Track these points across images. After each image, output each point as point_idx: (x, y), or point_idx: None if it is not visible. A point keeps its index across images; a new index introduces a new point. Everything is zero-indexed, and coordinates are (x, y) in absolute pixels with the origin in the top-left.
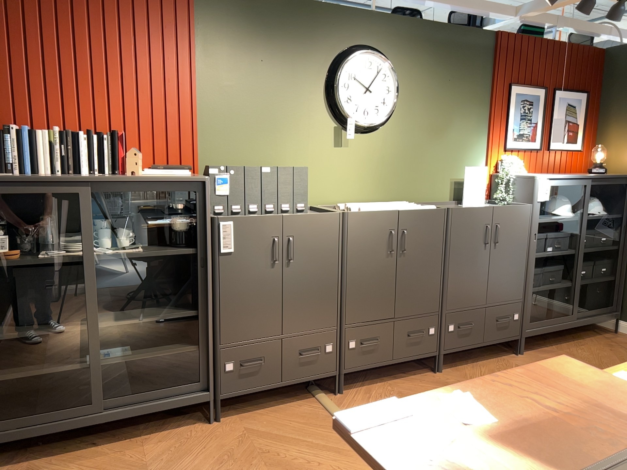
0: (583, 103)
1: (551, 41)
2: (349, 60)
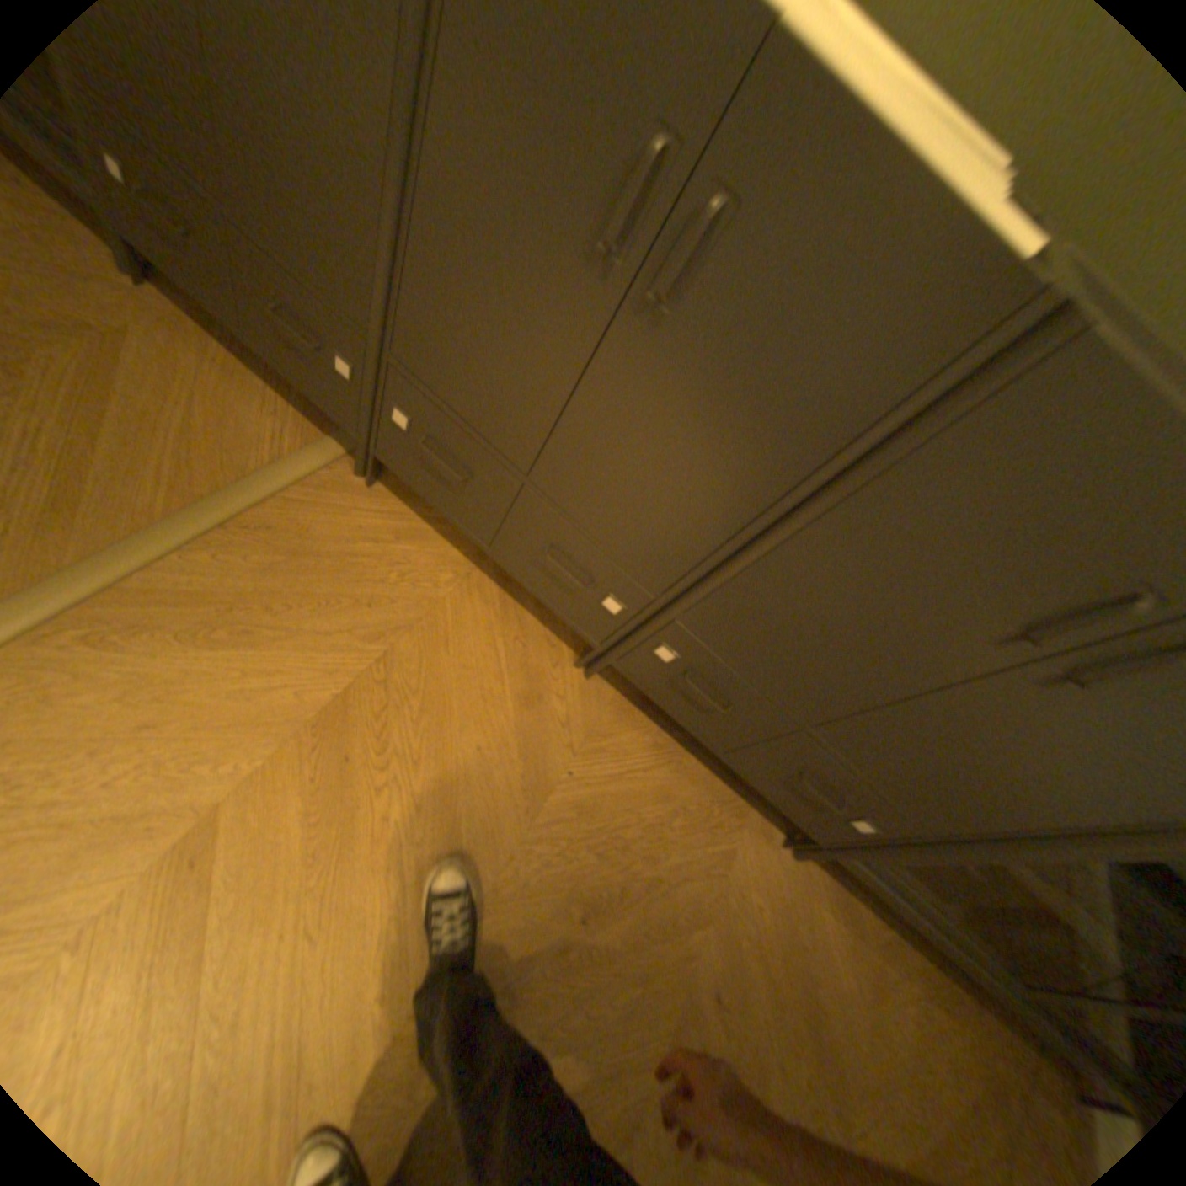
0: None
1: None
2: None
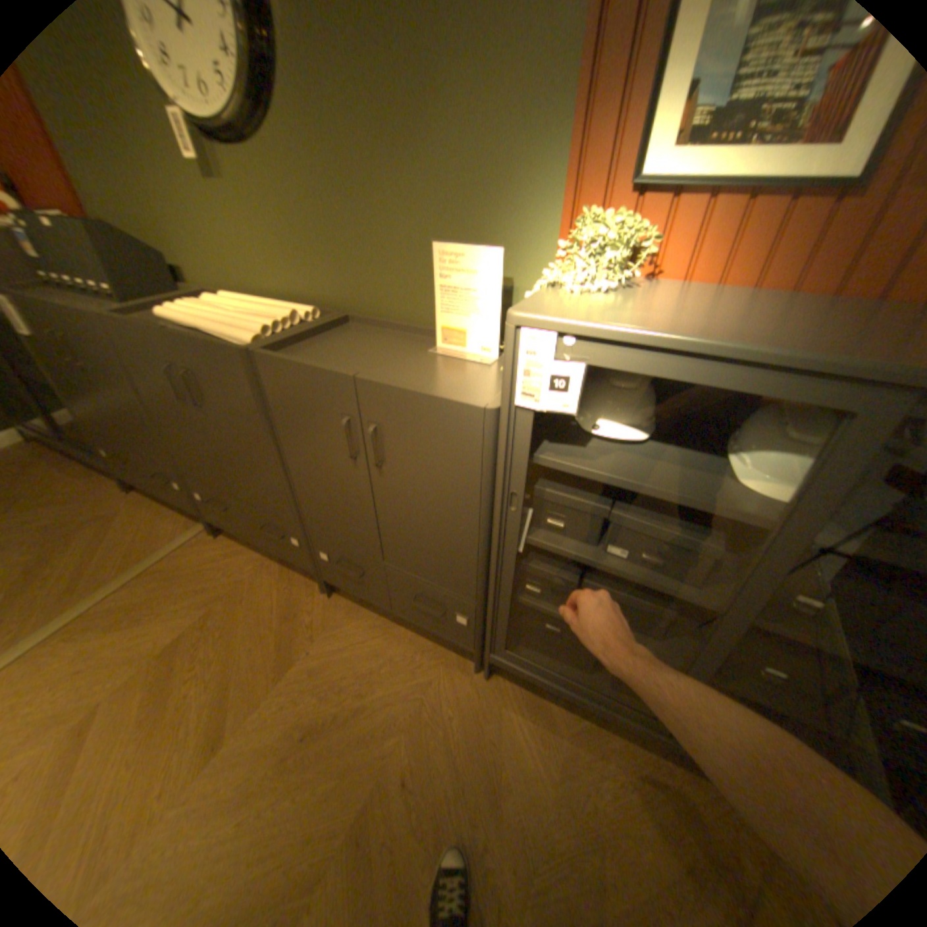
0: None
1: None
2: None
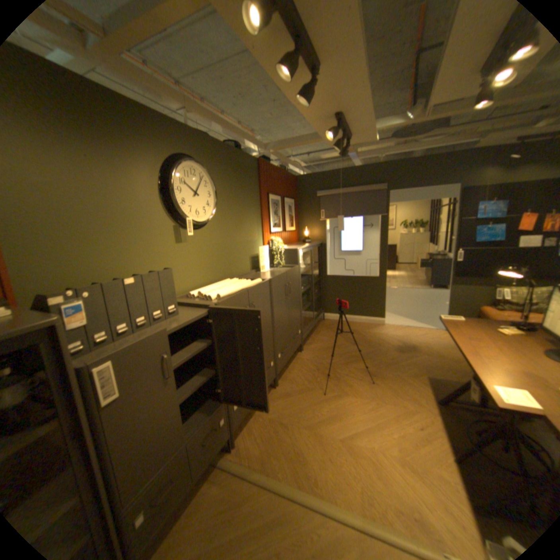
0: (293, 205)
1: (279, 168)
2: (179, 165)
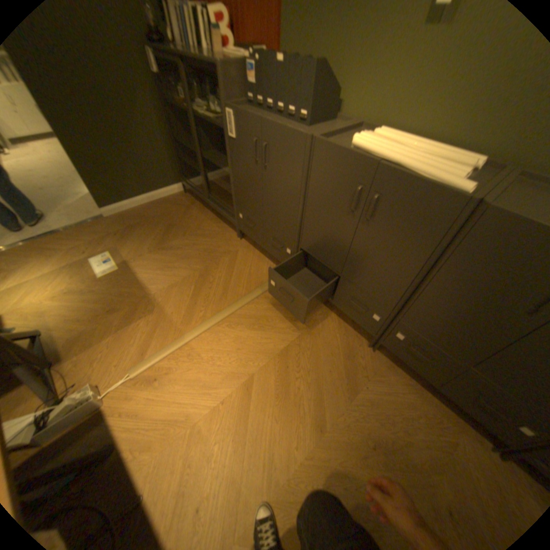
0: None
1: None
2: None
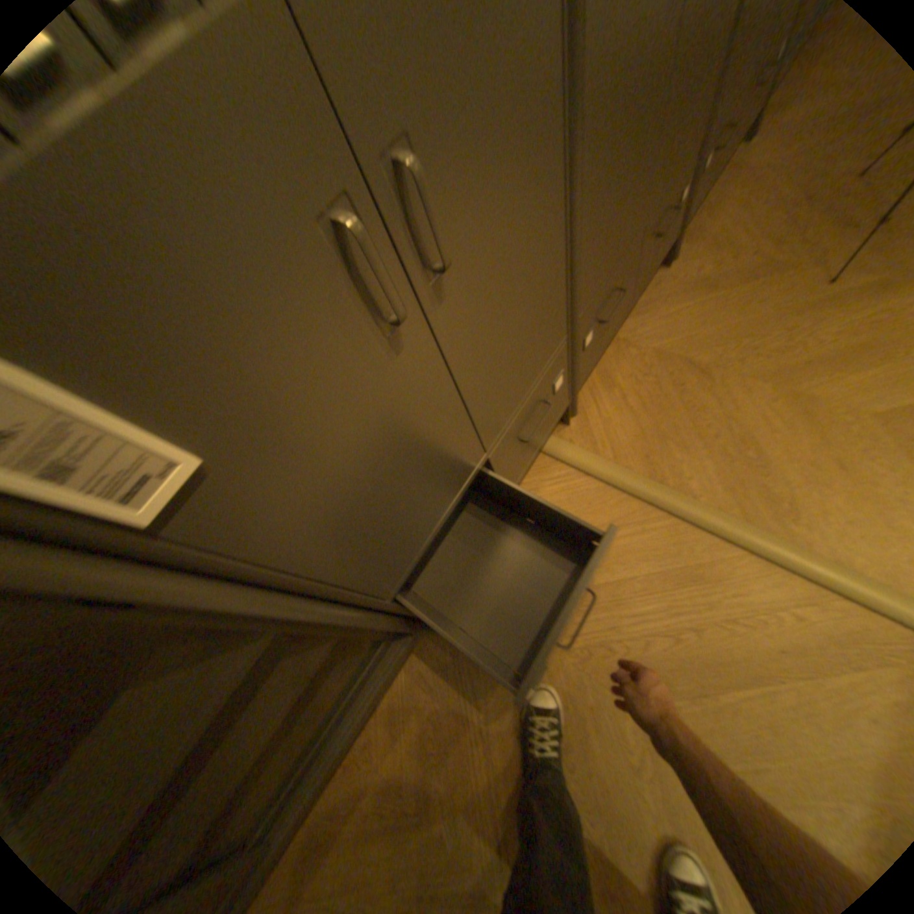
0: None
1: None
2: None
